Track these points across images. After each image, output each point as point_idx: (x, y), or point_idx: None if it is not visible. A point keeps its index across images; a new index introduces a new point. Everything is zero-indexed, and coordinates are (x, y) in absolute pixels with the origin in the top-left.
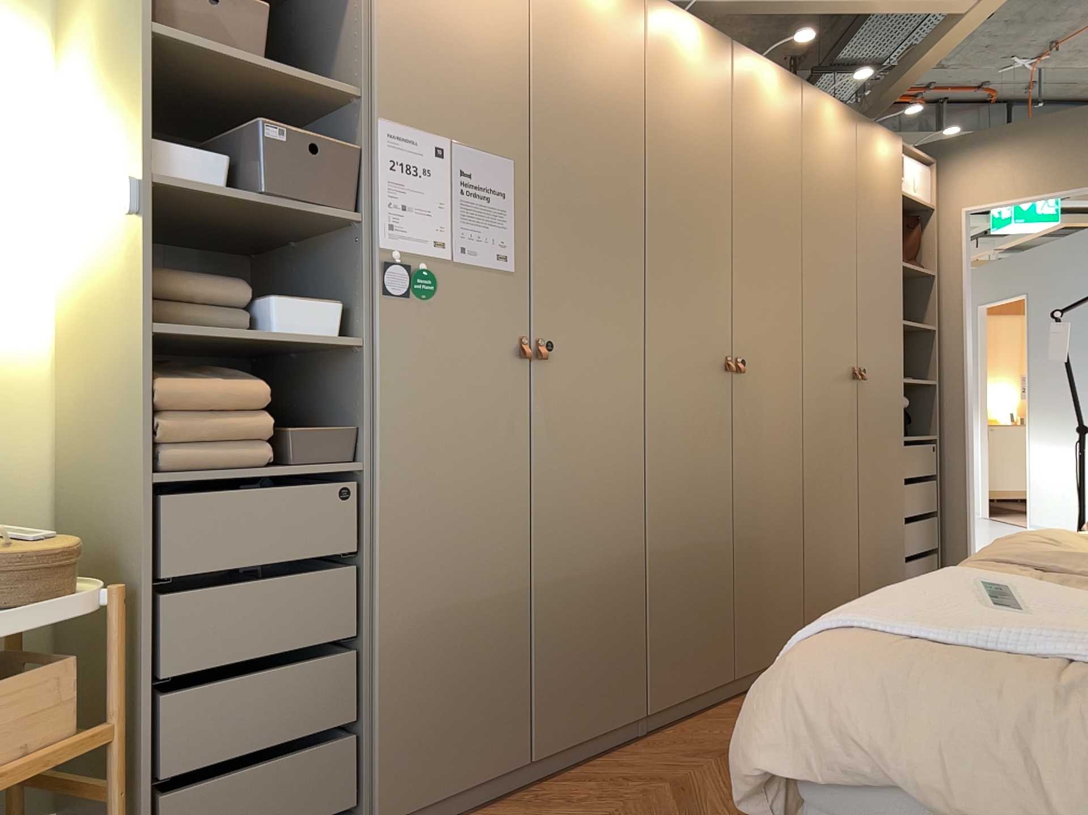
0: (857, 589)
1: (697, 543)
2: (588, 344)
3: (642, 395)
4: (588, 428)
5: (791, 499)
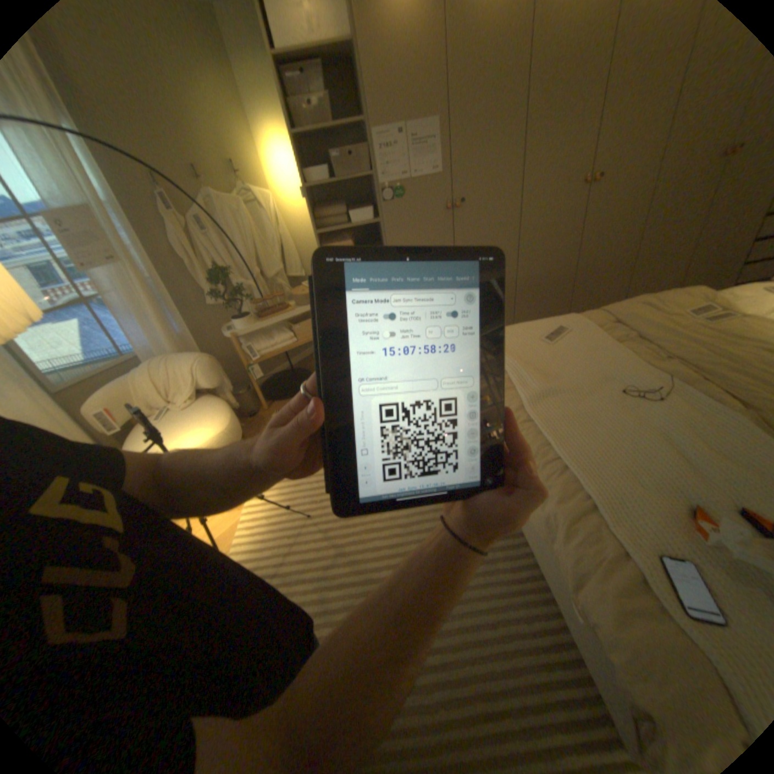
0: (689, 284)
1: (554, 271)
2: (489, 193)
3: (522, 210)
4: (488, 231)
5: (635, 243)
